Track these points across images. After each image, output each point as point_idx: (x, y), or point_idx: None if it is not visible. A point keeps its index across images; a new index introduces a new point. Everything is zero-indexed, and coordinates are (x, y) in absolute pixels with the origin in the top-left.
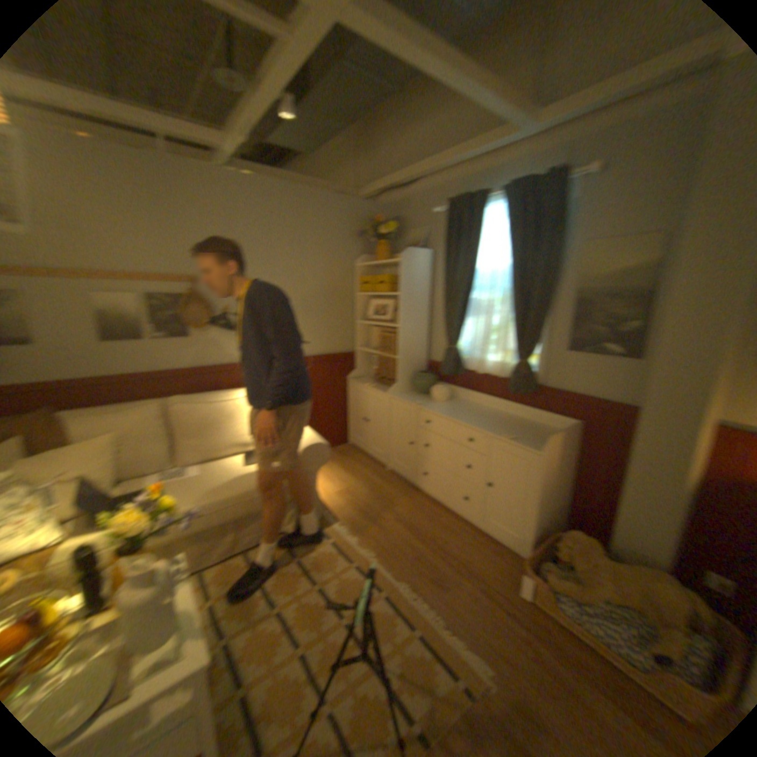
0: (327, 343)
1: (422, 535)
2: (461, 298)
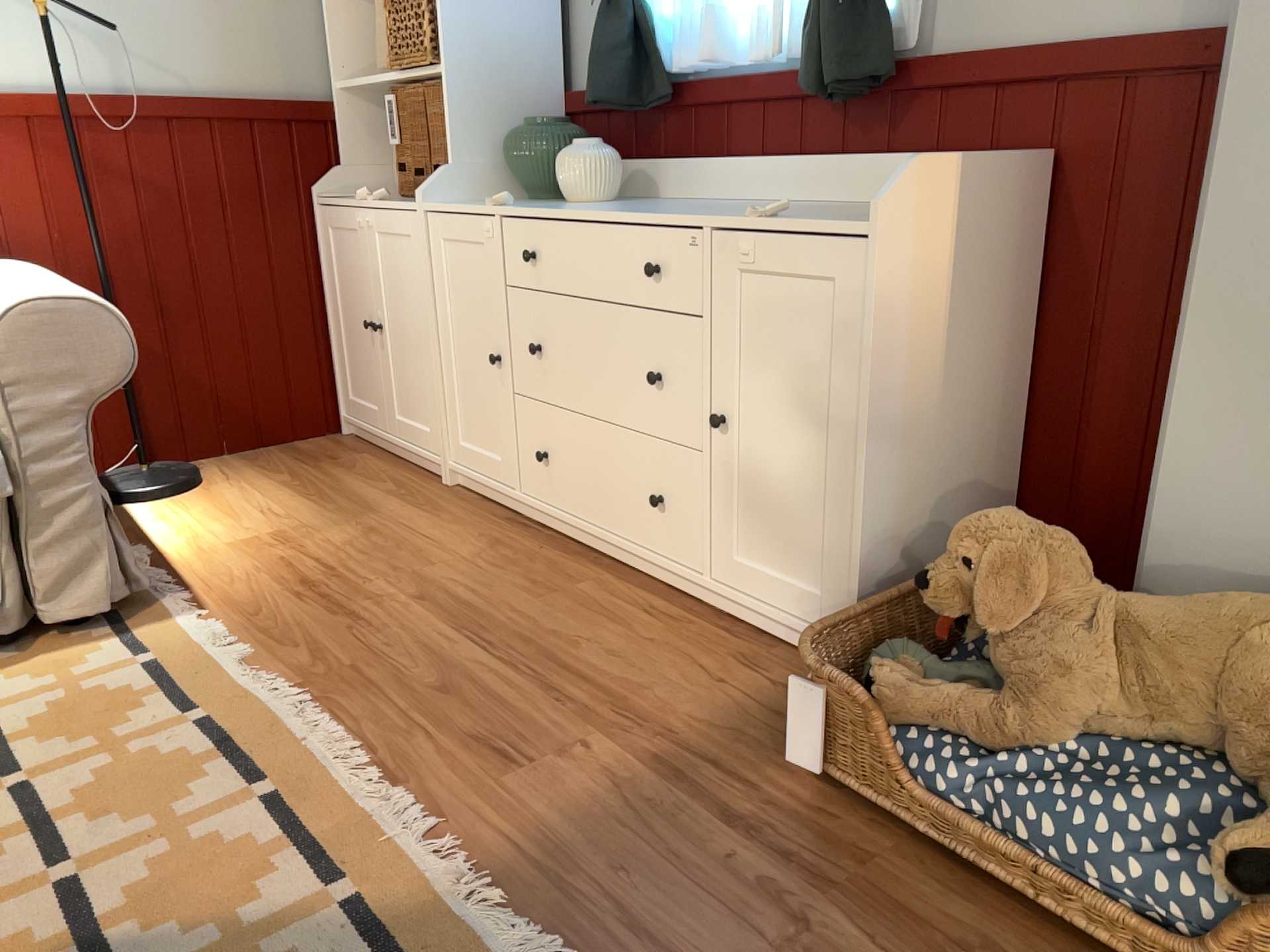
0: (224, 57)
1: (495, 625)
2: None
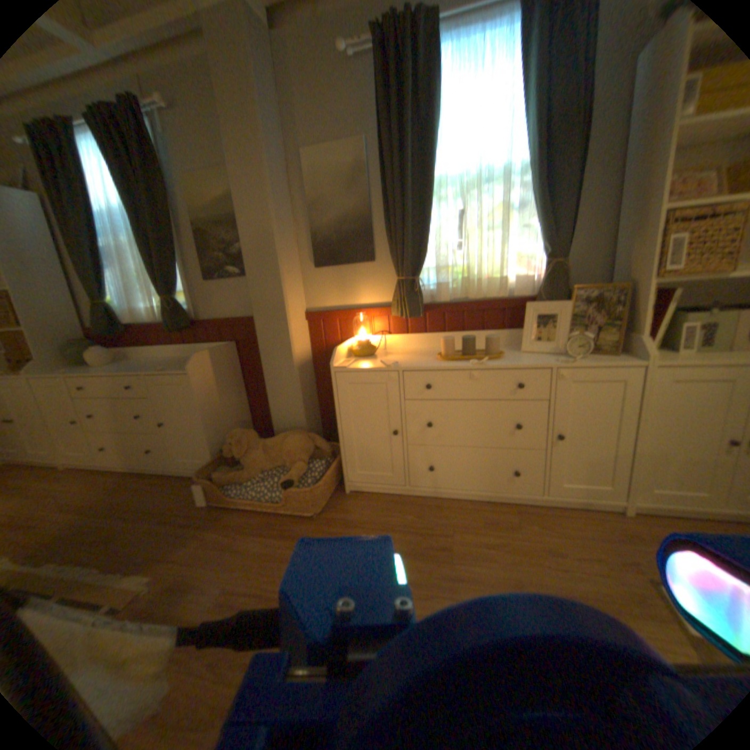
0: None
1: (97, 509)
2: (88, 245)
